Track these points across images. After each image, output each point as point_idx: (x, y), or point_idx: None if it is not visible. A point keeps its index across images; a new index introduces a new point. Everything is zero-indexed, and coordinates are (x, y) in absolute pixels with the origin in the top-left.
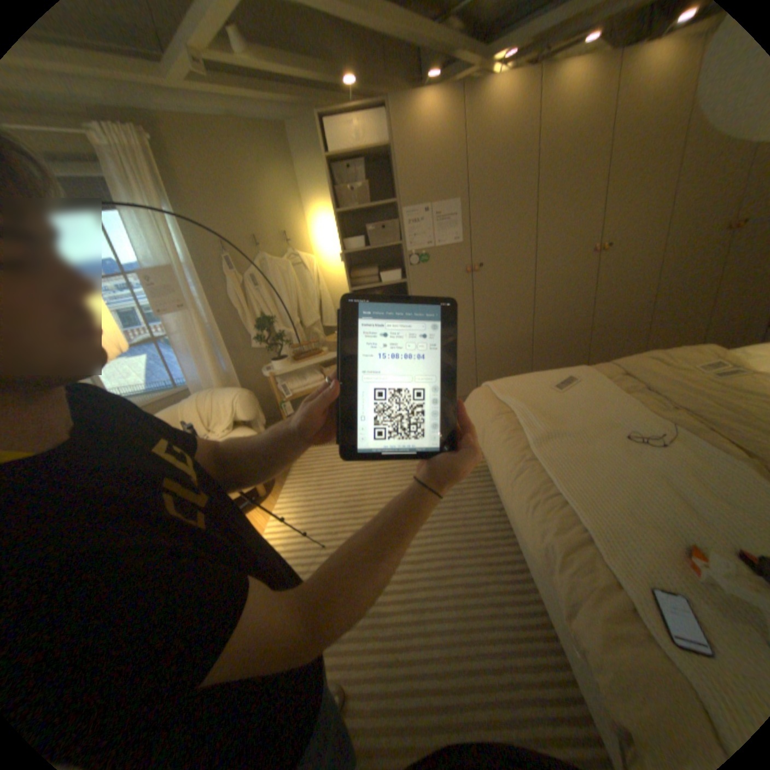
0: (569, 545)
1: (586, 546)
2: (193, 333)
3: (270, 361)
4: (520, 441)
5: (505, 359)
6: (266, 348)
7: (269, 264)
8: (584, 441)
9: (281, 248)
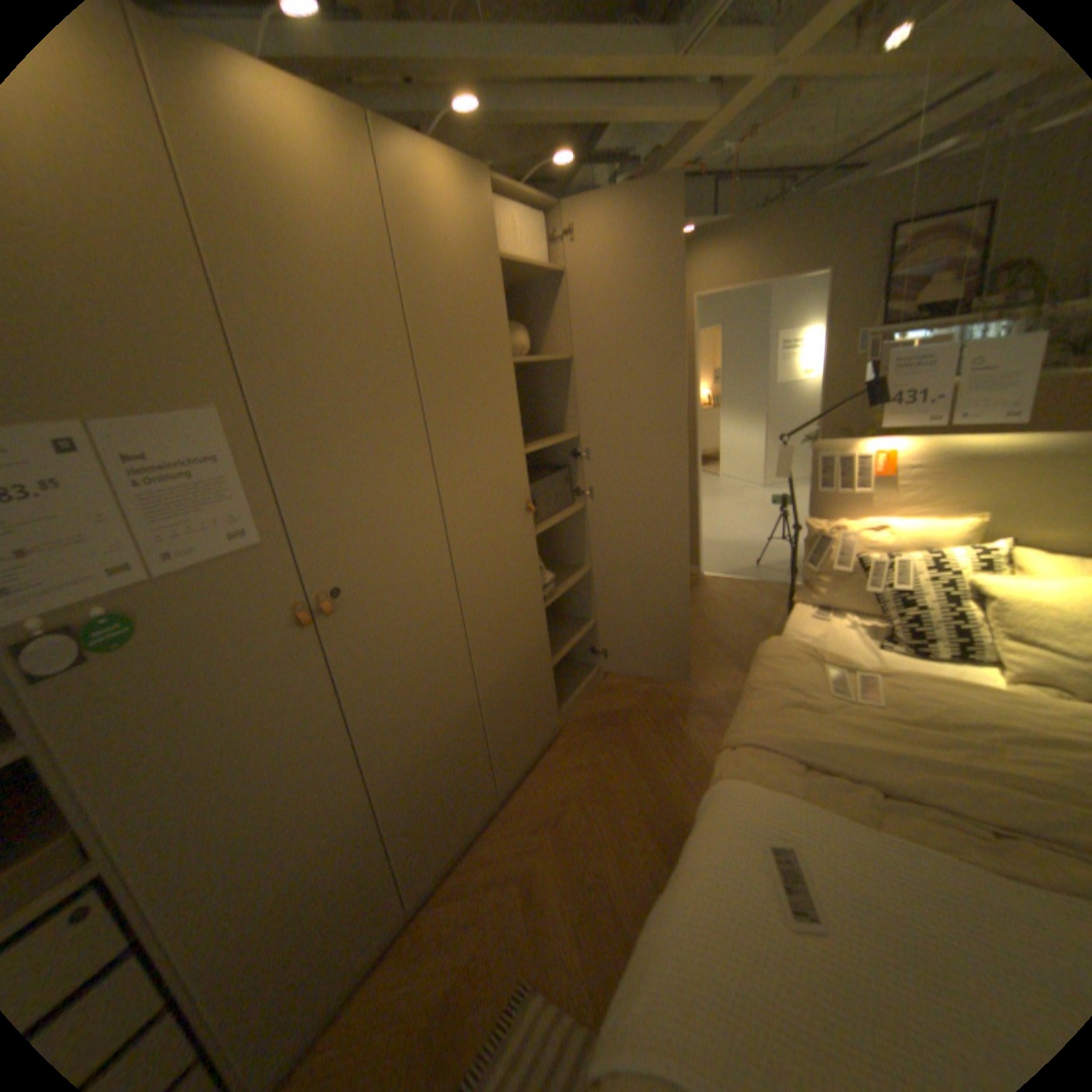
0: None
1: None
2: None
3: None
4: None
5: (444, 782)
6: None
7: None
8: None
9: None
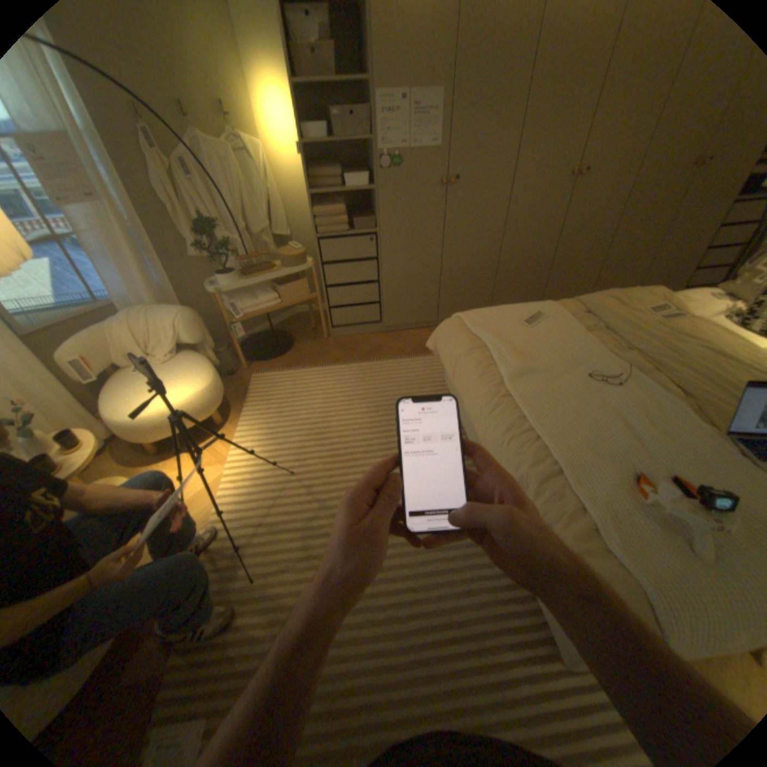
0: (542, 476)
1: (556, 476)
2: (111, 233)
3: (214, 275)
4: (494, 376)
5: (468, 287)
6: (208, 259)
7: (203, 146)
8: (551, 378)
9: (217, 125)
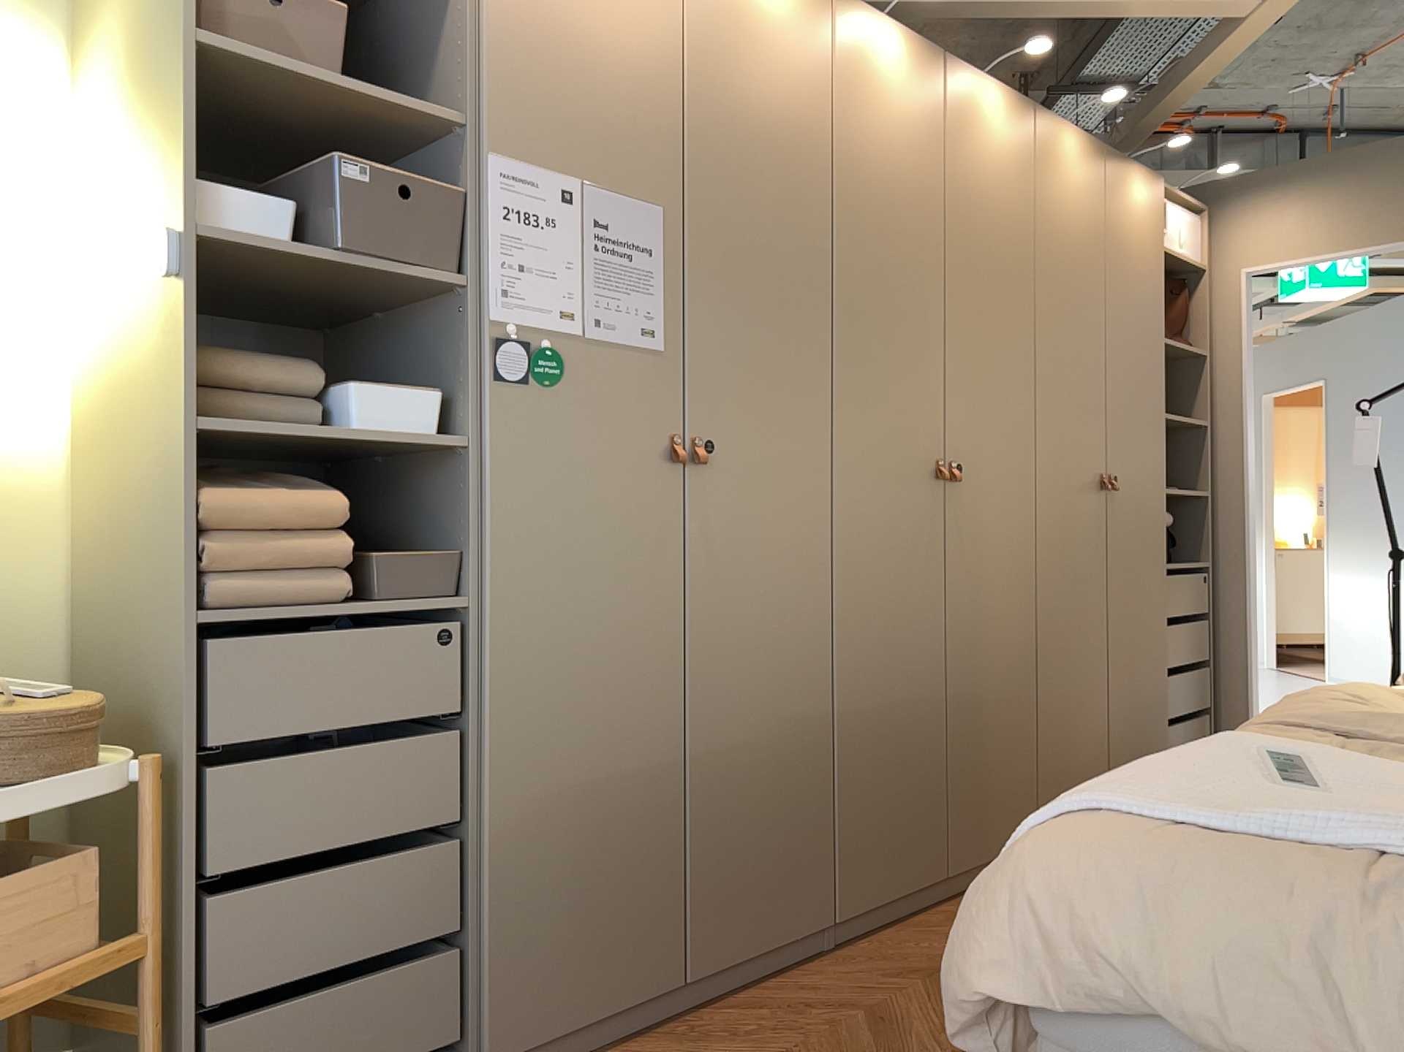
0: None
1: None
2: None
3: None
4: None
5: (760, 815)
6: None
7: None
8: None
9: None
